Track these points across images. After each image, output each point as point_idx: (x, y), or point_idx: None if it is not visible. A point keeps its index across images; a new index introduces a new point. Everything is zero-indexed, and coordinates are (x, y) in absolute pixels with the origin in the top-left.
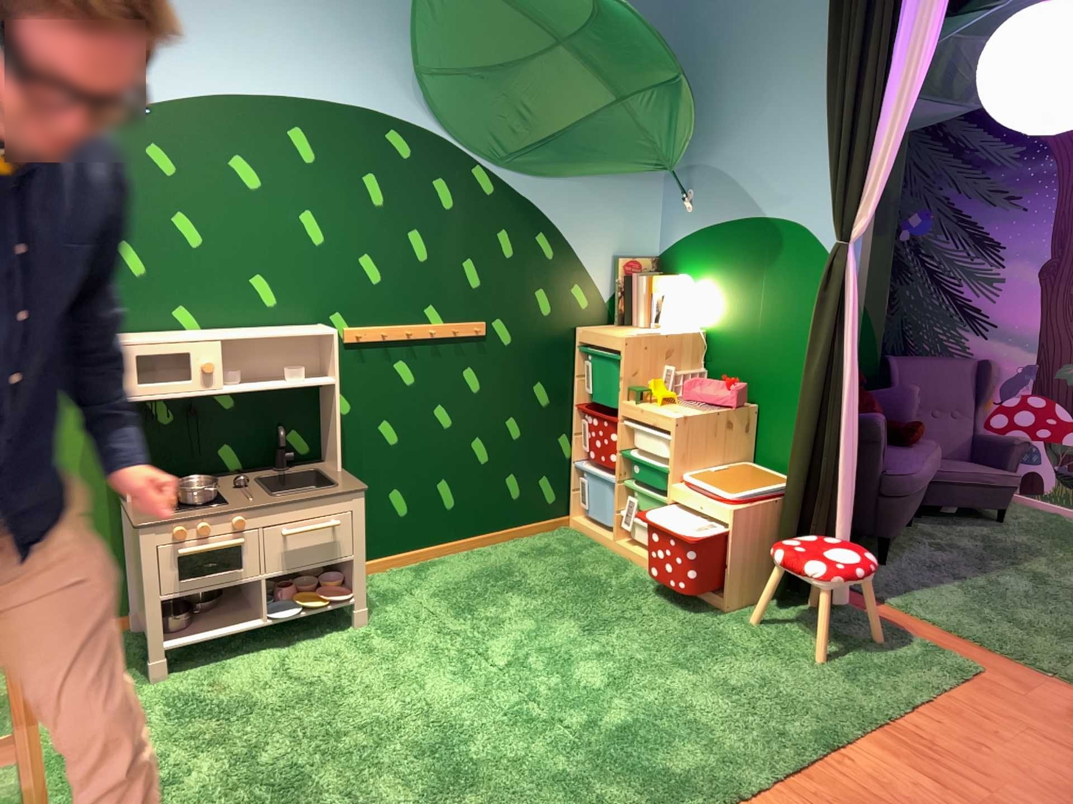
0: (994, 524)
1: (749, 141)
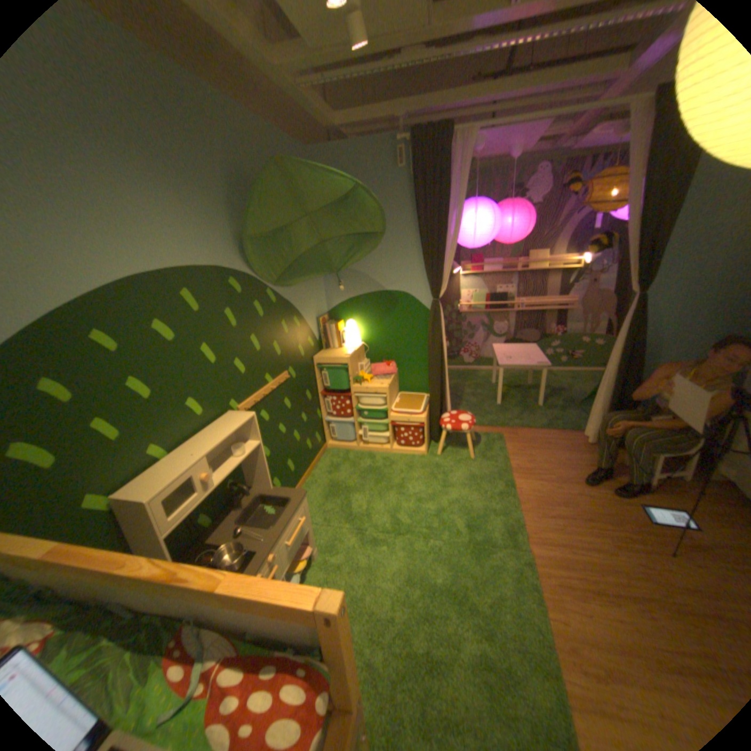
0: None
1: (371, 257)
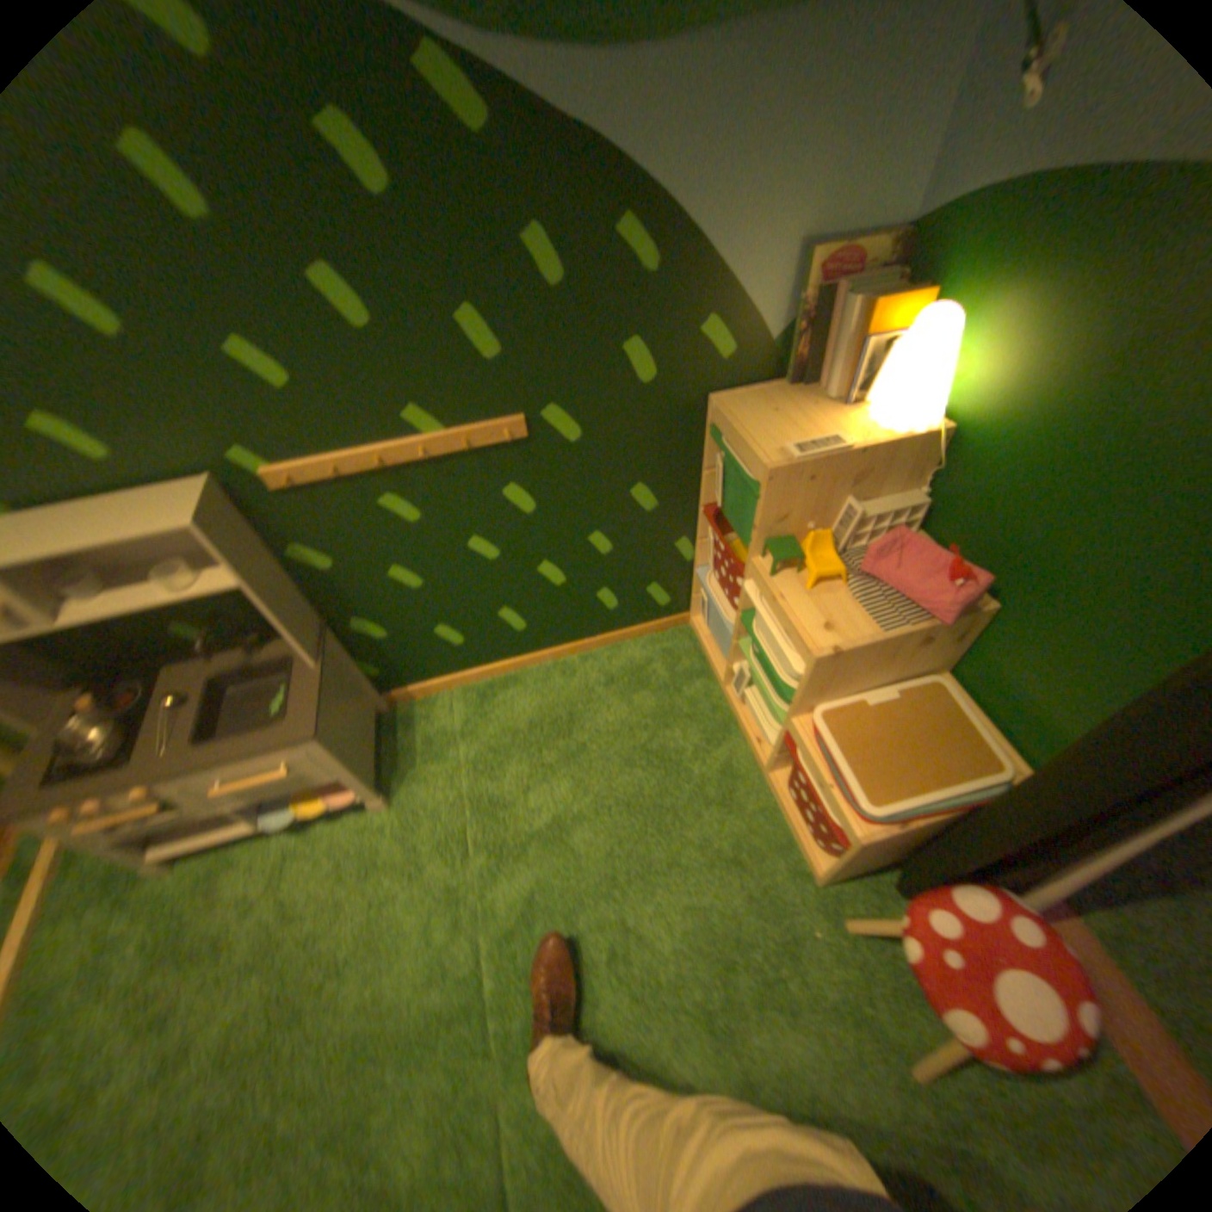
0: None
1: None
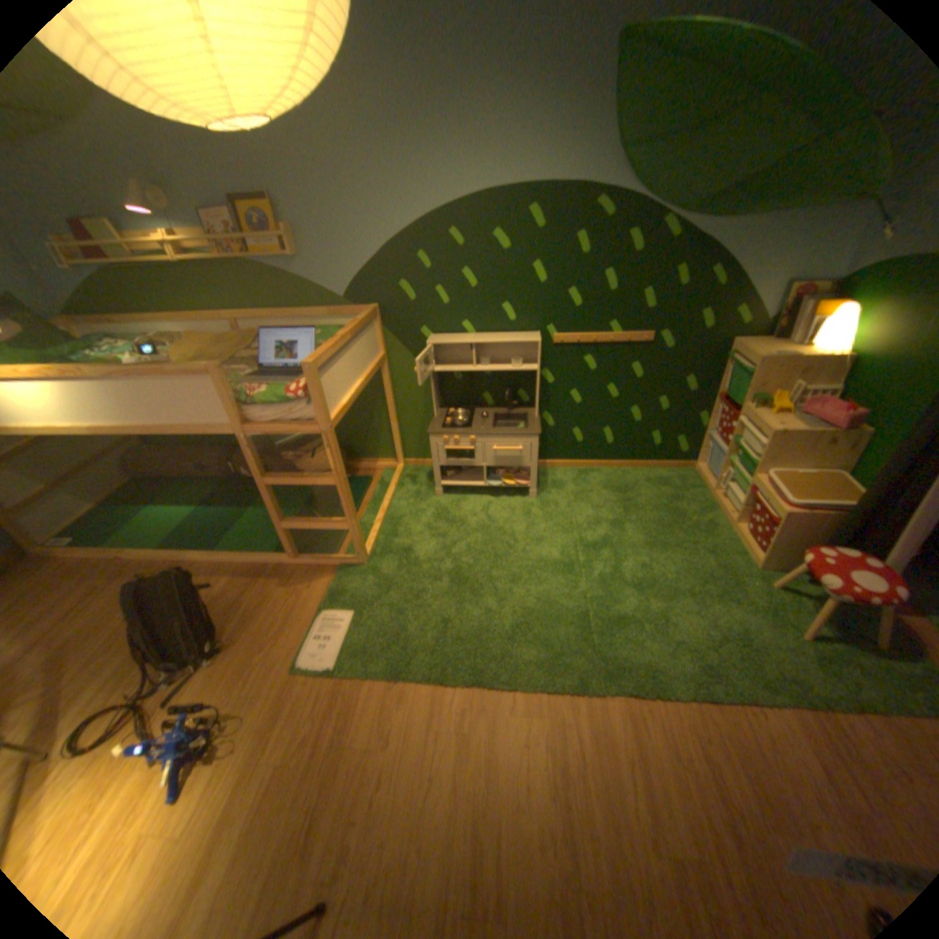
0: None
1: None
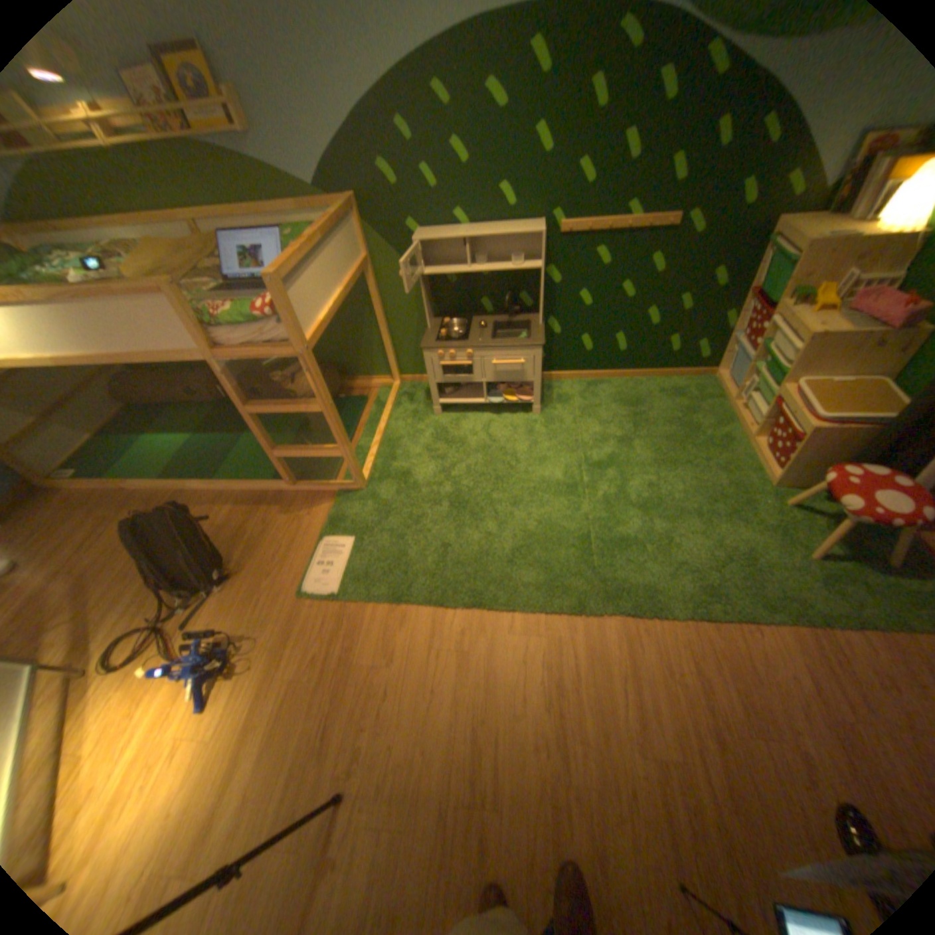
0: None
1: None
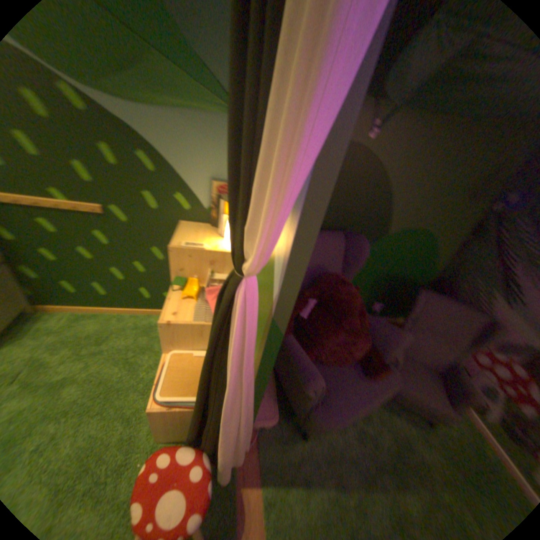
0: (426, 430)
1: None
